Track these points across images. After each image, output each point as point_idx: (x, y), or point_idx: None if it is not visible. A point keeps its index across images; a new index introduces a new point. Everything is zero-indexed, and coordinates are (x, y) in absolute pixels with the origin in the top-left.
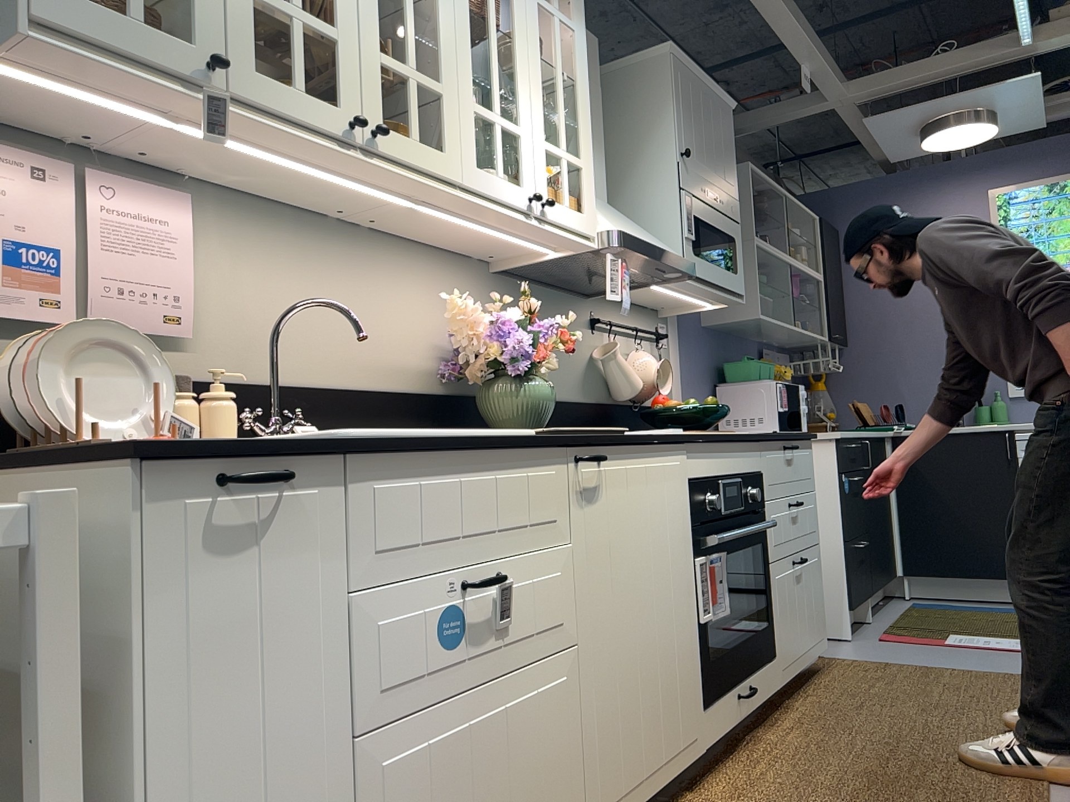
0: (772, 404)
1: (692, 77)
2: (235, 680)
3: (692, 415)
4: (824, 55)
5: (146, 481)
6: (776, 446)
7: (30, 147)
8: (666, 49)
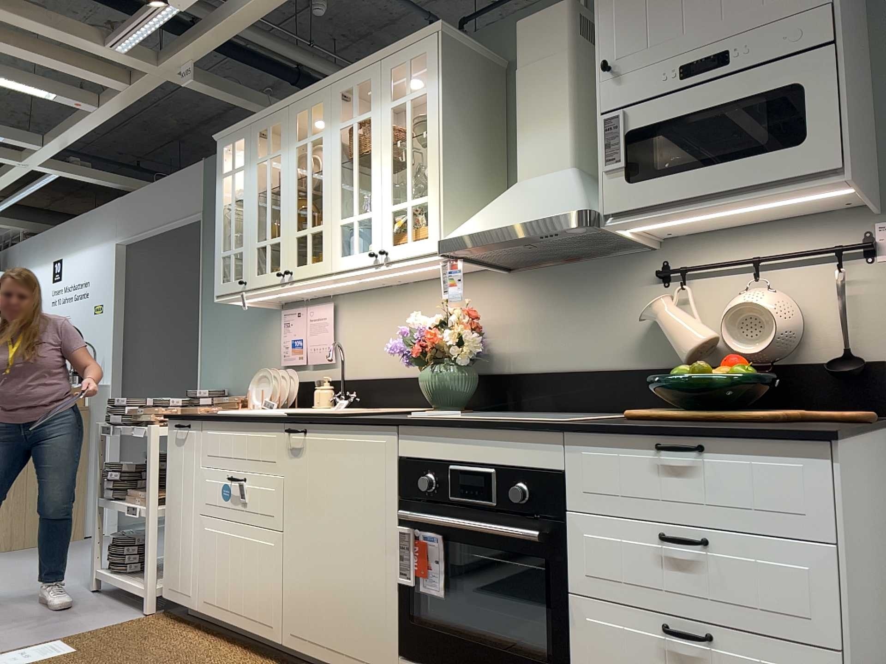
0: None
1: None
2: (179, 480)
3: (679, 388)
4: None
5: (170, 424)
6: (616, 442)
7: (299, 305)
8: None
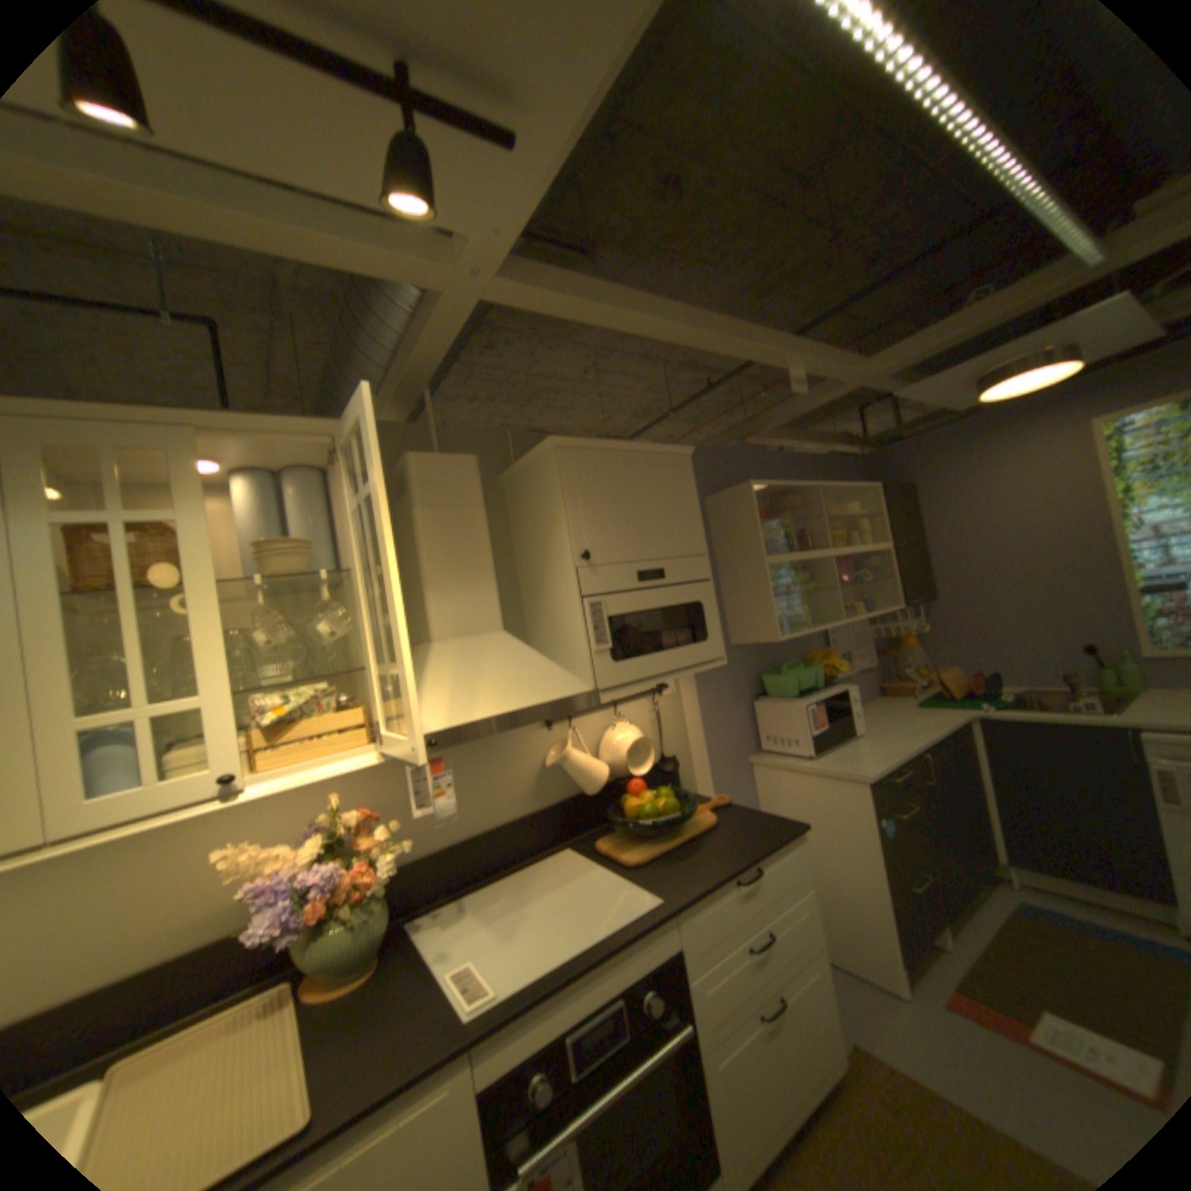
0: (805, 726)
1: (600, 455)
2: None
3: (646, 823)
4: (812, 349)
5: None
6: (713, 898)
7: None
8: (548, 442)
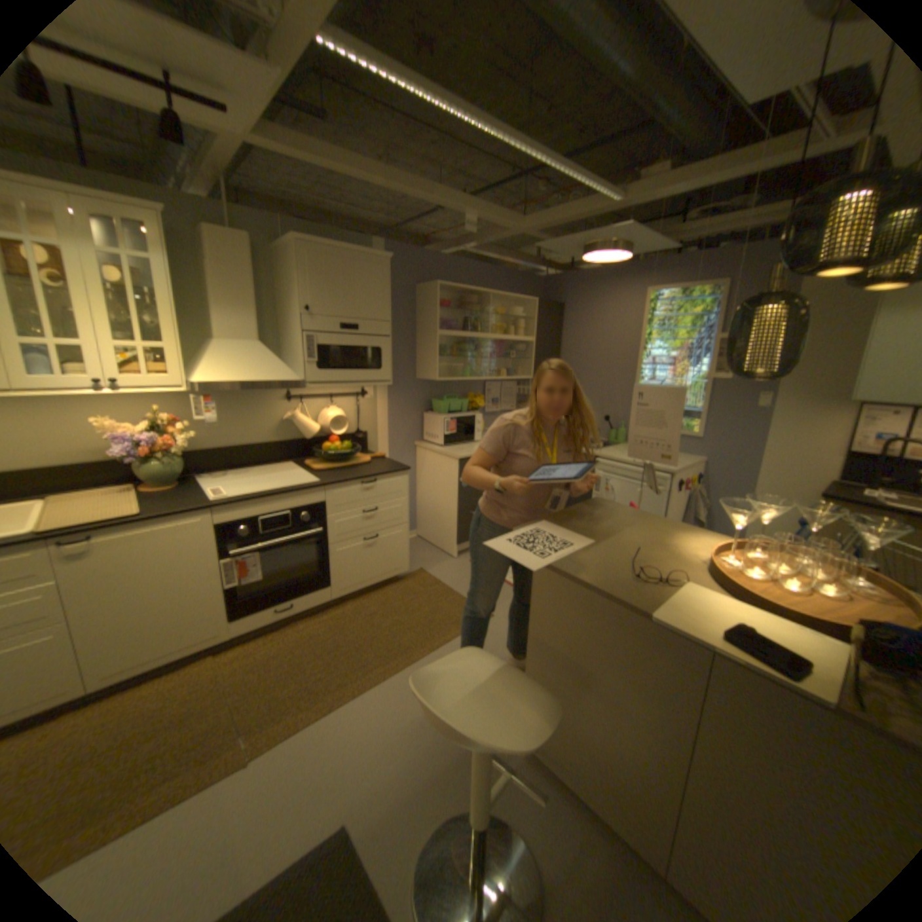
0: (444, 429)
1: (326, 249)
2: None
3: (331, 454)
4: (480, 205)
5: None
6: (348, 485)
7: None
8: (292, 236)
